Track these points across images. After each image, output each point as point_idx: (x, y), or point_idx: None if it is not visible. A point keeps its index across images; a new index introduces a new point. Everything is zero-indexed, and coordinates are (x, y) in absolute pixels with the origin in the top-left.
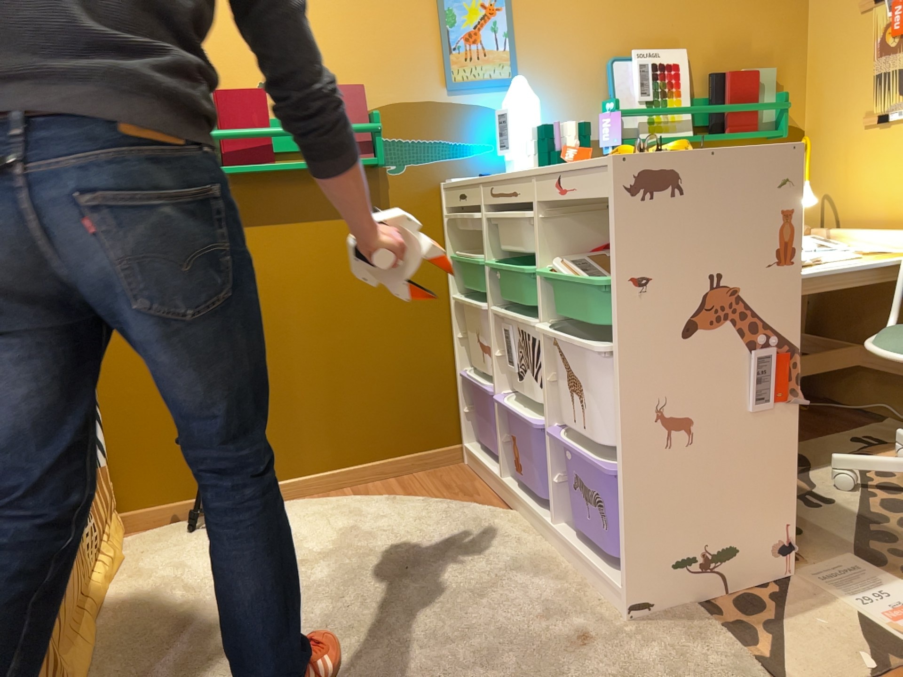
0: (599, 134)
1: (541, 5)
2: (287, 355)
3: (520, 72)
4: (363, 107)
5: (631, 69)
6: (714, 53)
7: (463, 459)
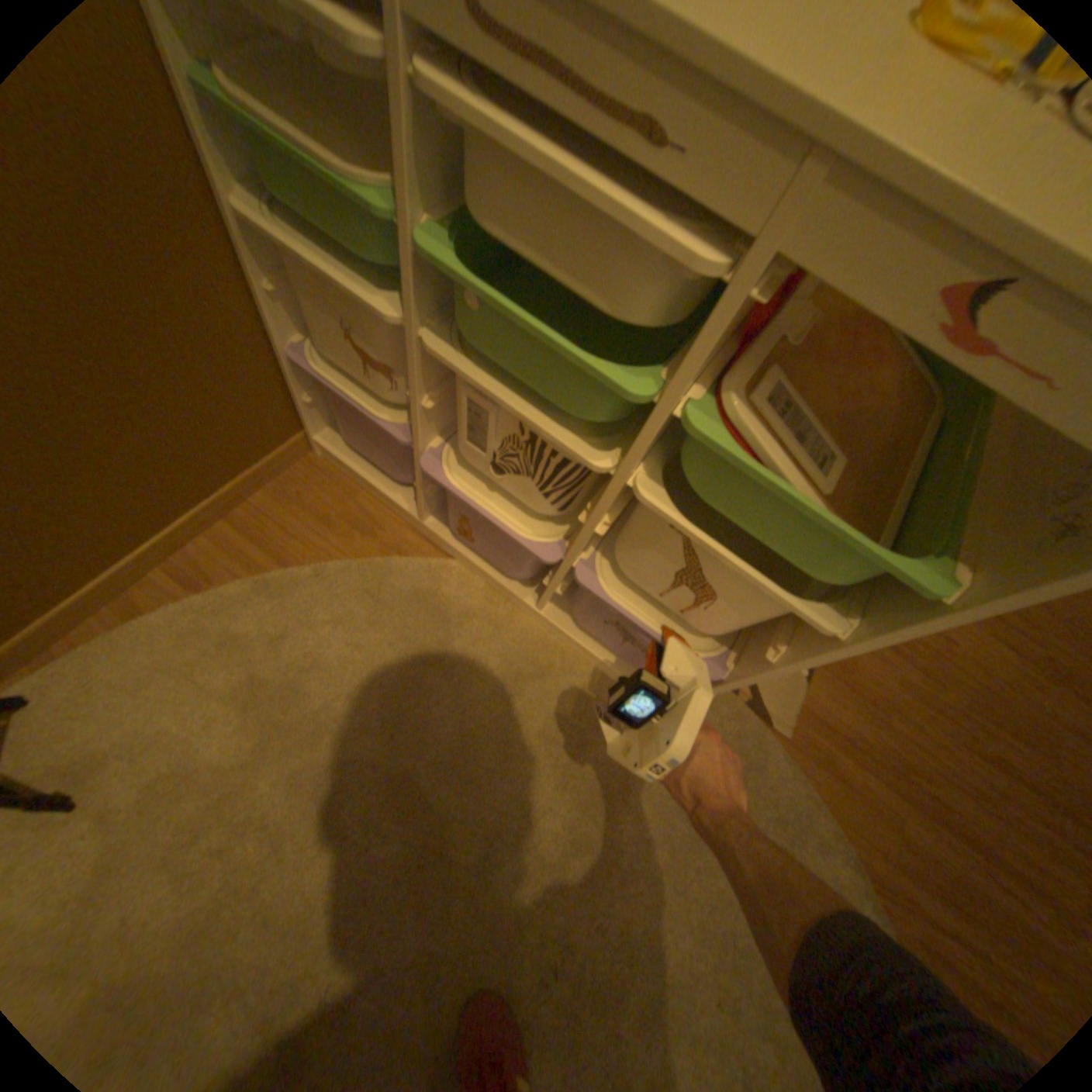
0: None
1: None
2: None
3: None
4: None
5: None
6: None
7: (311, 447)
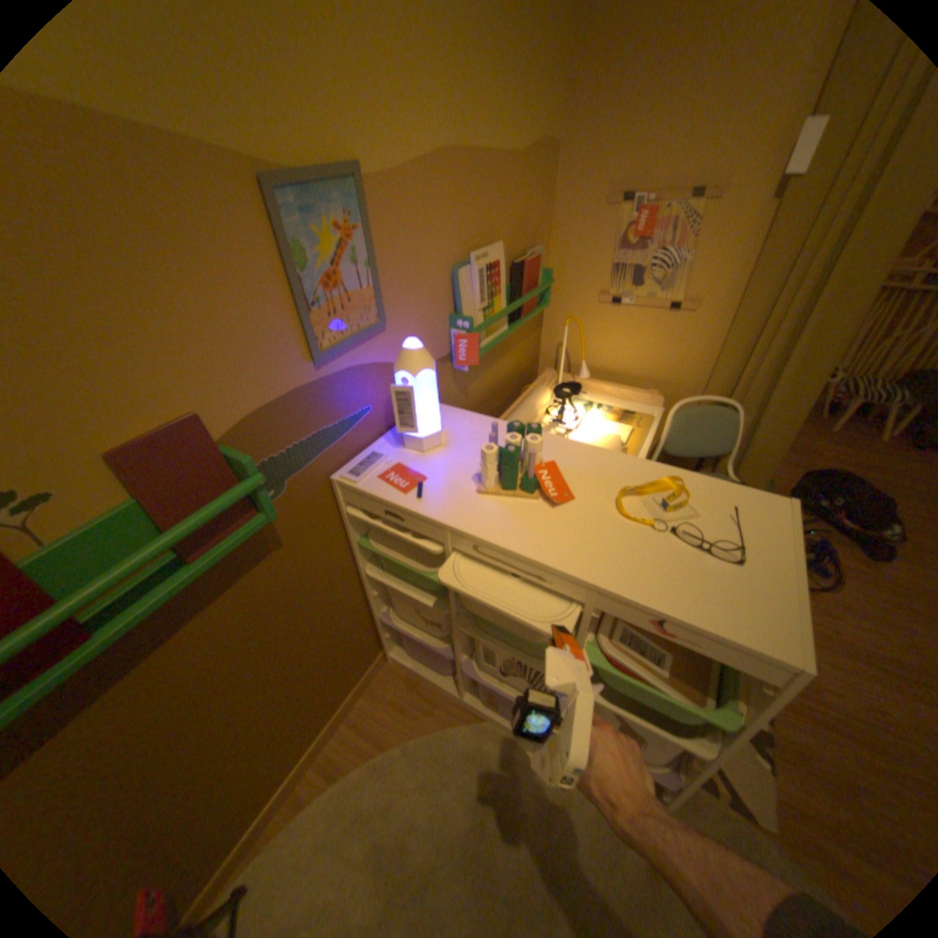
0: (450, 348)
1: (396, 209)
2: (209, 762)
3: (386, 308)
4: (213, 451)
5: (471, 274)
6: (513, 237)
7: (386, 659)
